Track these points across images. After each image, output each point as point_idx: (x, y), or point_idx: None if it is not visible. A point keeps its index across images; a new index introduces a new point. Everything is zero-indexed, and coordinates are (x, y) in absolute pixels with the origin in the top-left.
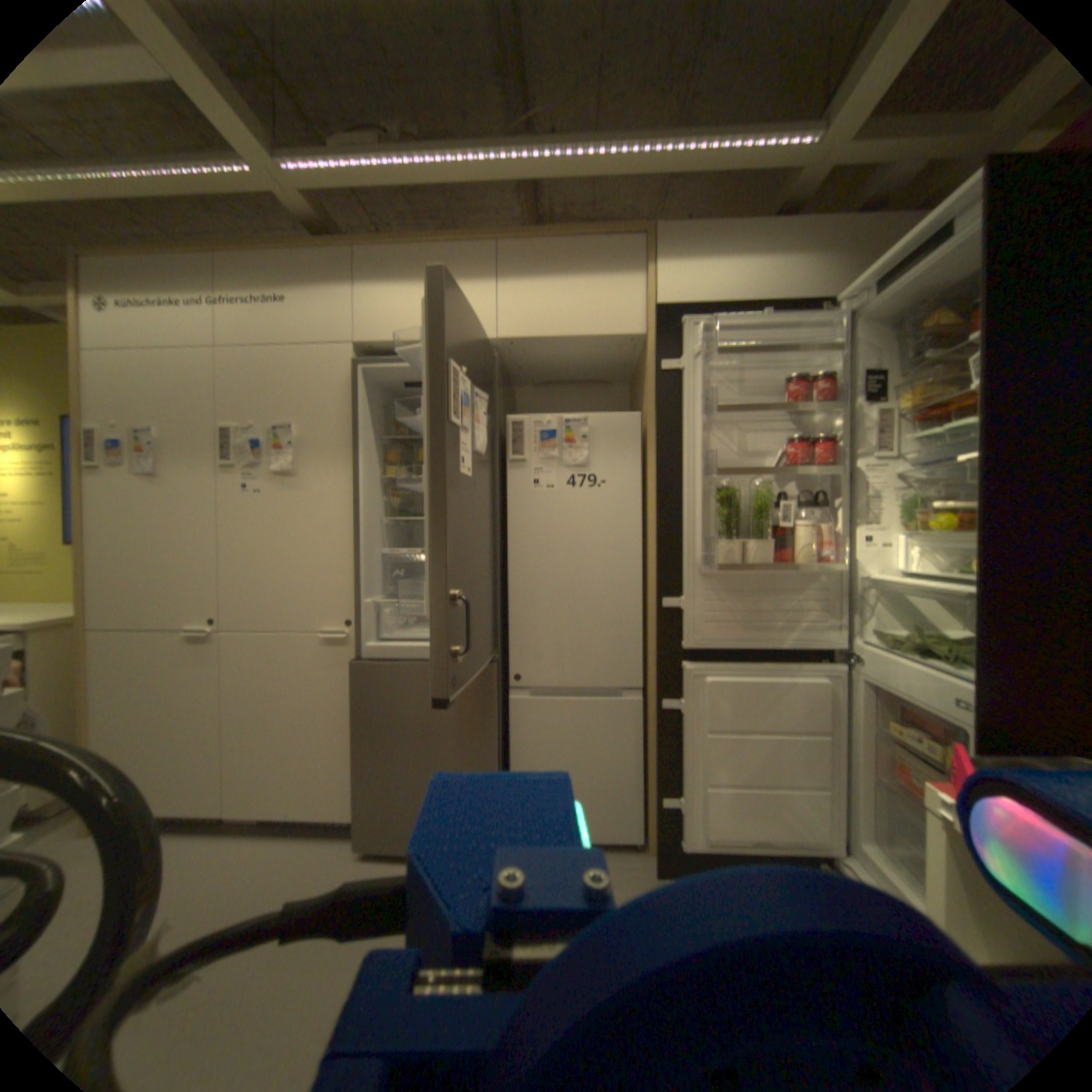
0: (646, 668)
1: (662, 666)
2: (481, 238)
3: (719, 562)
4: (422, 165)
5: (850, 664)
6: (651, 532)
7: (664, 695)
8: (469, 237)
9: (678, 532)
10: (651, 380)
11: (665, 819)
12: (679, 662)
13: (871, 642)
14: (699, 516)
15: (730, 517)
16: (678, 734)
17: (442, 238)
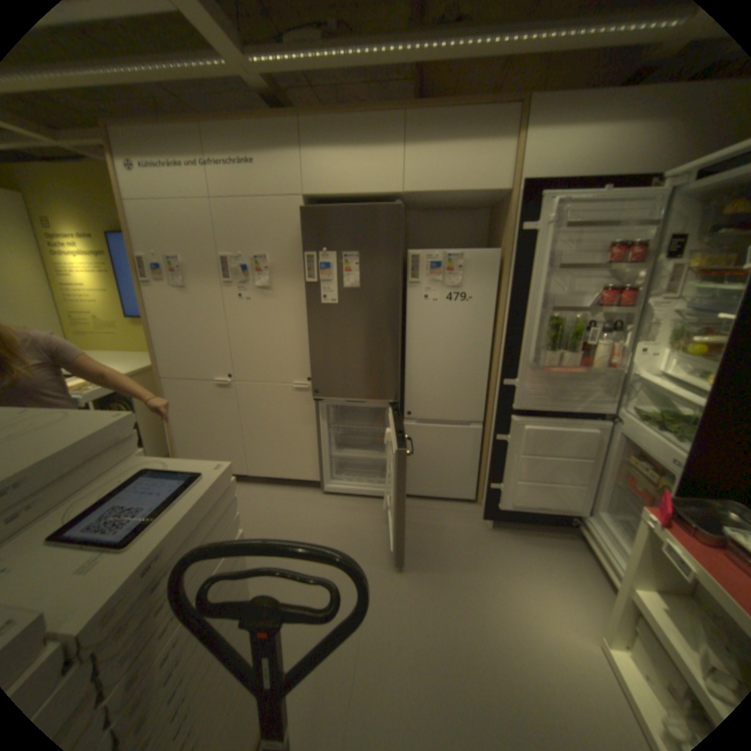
0: (487, 411)
1: (498, 414)
2: (395, 109)
3: (544, 362)
4: (357, 56)
5: (616, 423)
6: (500, 332)
7: (498, 431)
8: (387, 108)
9: (520, 341)
10: (513, 226)
11: (491, 494)
12: (510, 416)
13: (632, 412)
14: (536, 334)
15: (556, 334)
16: (504, 453)
17: (366, 109)
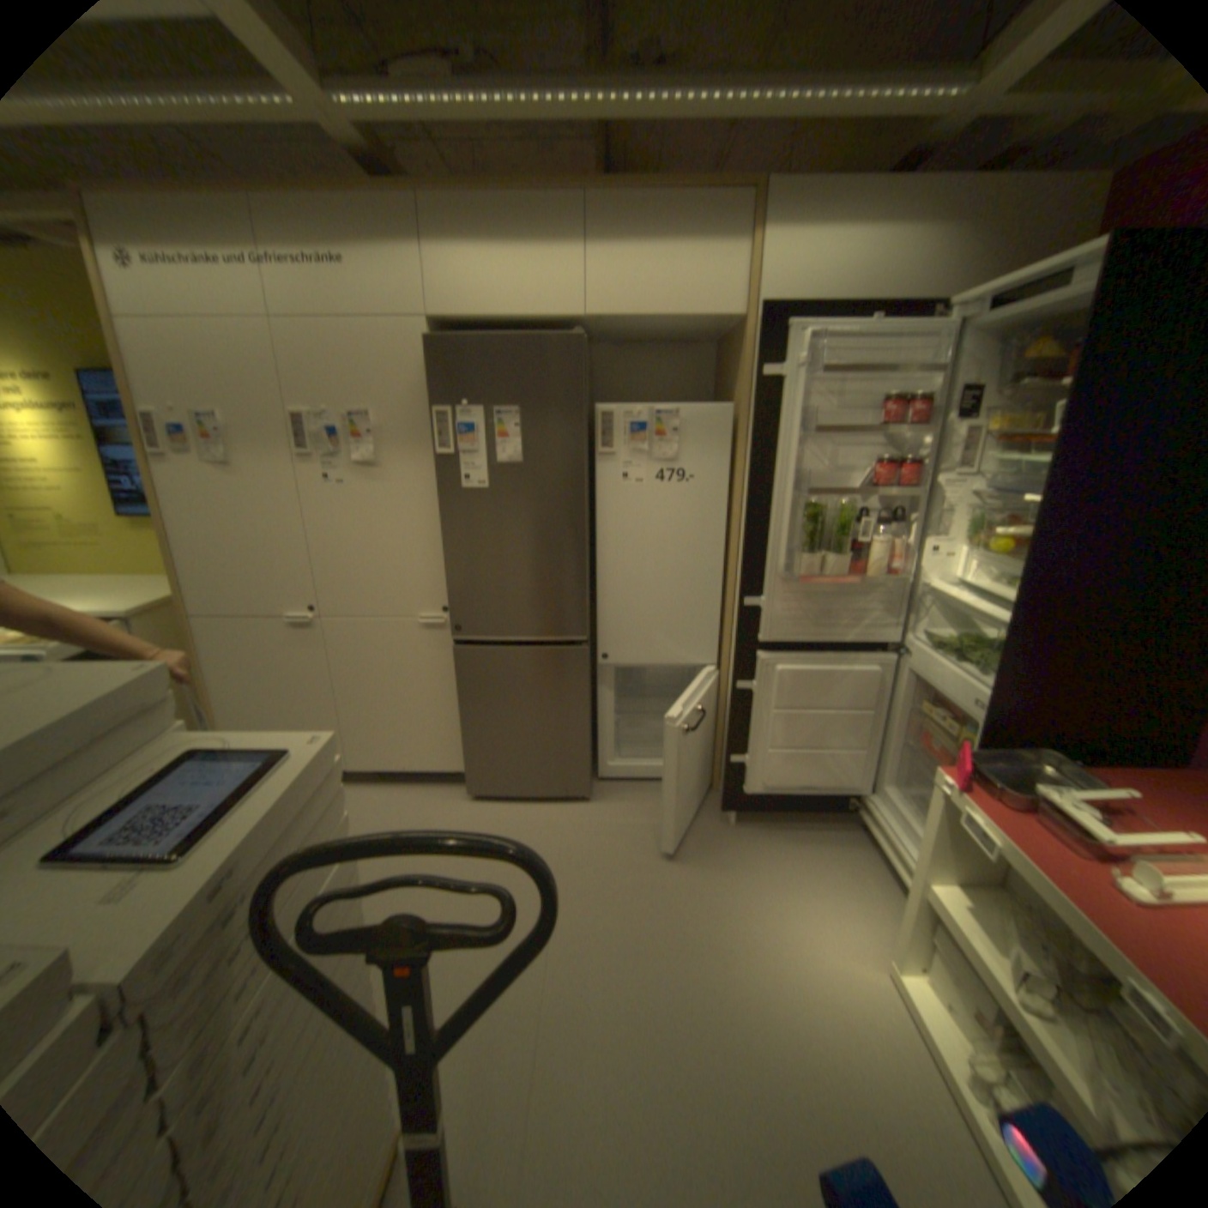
0: (721, 647)
1: (737, 650)
2: (569, 186)
3: (800, 569)
4: (507, 102)
5: (900, 654)
6: (736, 527)
7: (737, 675)
8: (555, 184)
9: (765, 539)
10: (749, 370)
11: (731, 770)
12: (754, 652)
13: (921, 638)
14: (787, 529)
15: (815, 529)
16: (748, 708)
17: (524, 184)
